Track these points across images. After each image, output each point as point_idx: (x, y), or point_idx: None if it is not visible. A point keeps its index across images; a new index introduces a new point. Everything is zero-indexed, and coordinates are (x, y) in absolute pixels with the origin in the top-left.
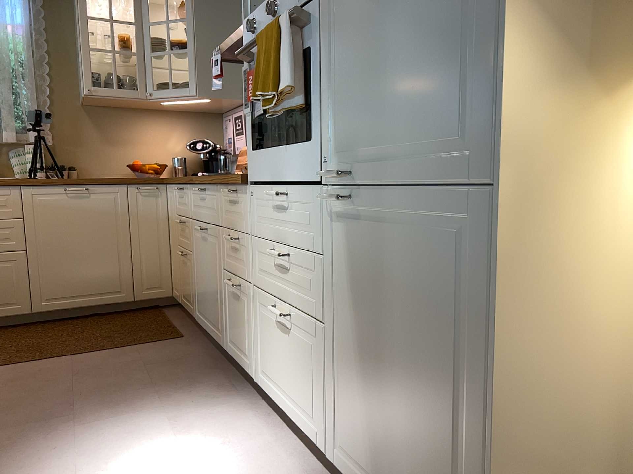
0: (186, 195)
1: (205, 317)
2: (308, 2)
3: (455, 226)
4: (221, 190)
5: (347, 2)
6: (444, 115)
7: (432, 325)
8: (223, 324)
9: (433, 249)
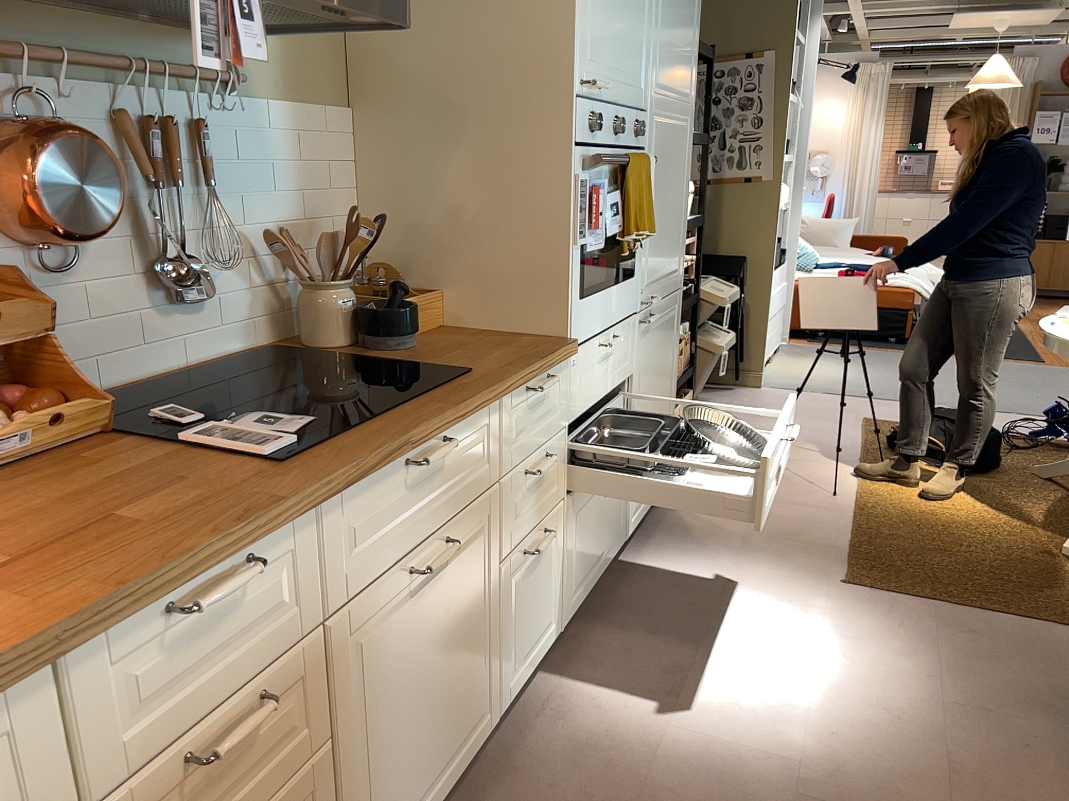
0: (273, 571)
1: (417, 799)
2: (638, 148)
3: (673, 310)
4: (494, 406)
5: (656, 172)
6: (675, 257)
7: (667, 365)
8: (493, 680)
9: (669, 326)
